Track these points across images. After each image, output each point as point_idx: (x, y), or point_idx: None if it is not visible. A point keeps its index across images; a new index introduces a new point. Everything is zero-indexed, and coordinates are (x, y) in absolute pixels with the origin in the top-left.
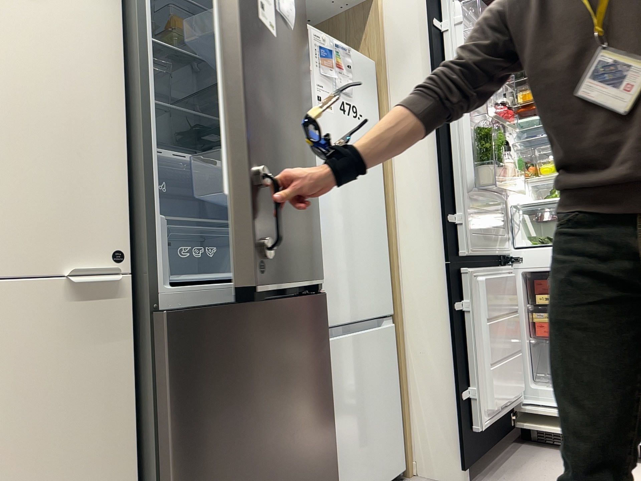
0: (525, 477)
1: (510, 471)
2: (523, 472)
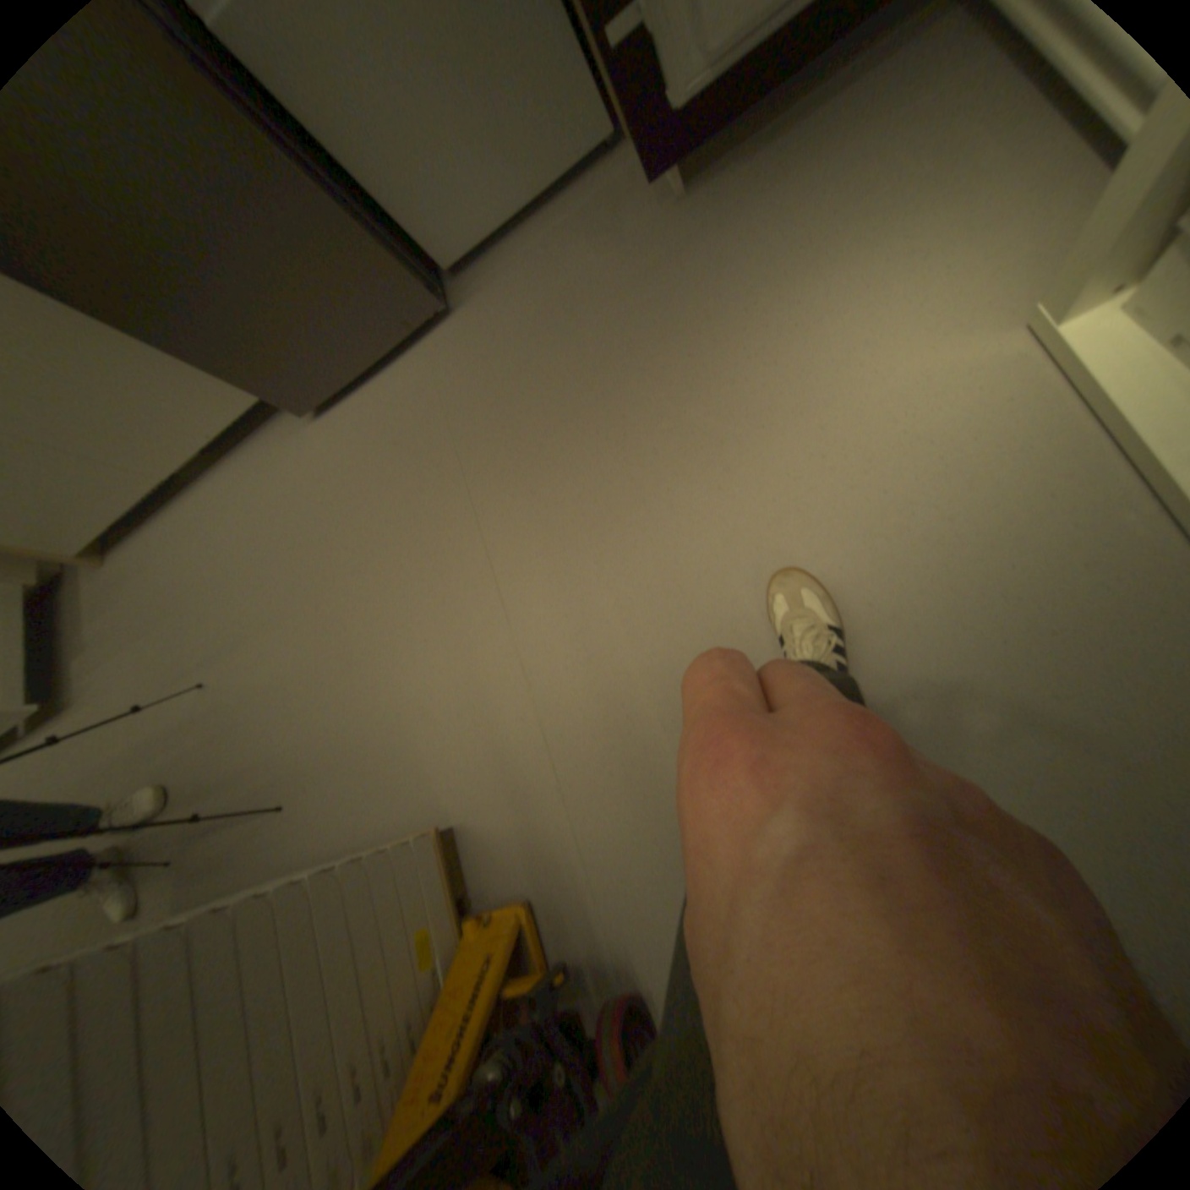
0: (791, 176)
1: (788, 147)
2: (808, 154)
